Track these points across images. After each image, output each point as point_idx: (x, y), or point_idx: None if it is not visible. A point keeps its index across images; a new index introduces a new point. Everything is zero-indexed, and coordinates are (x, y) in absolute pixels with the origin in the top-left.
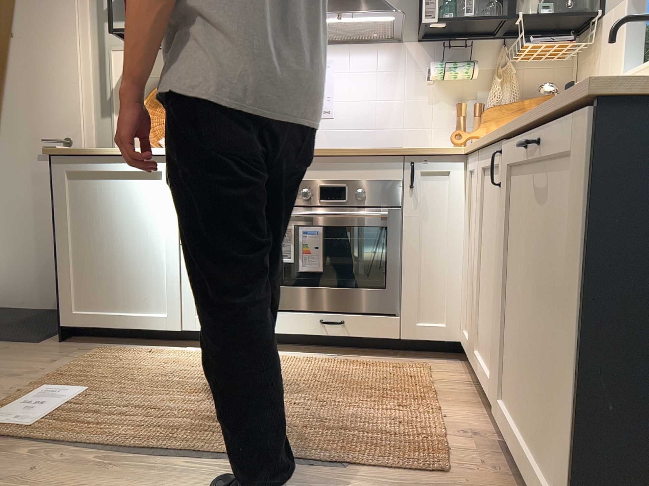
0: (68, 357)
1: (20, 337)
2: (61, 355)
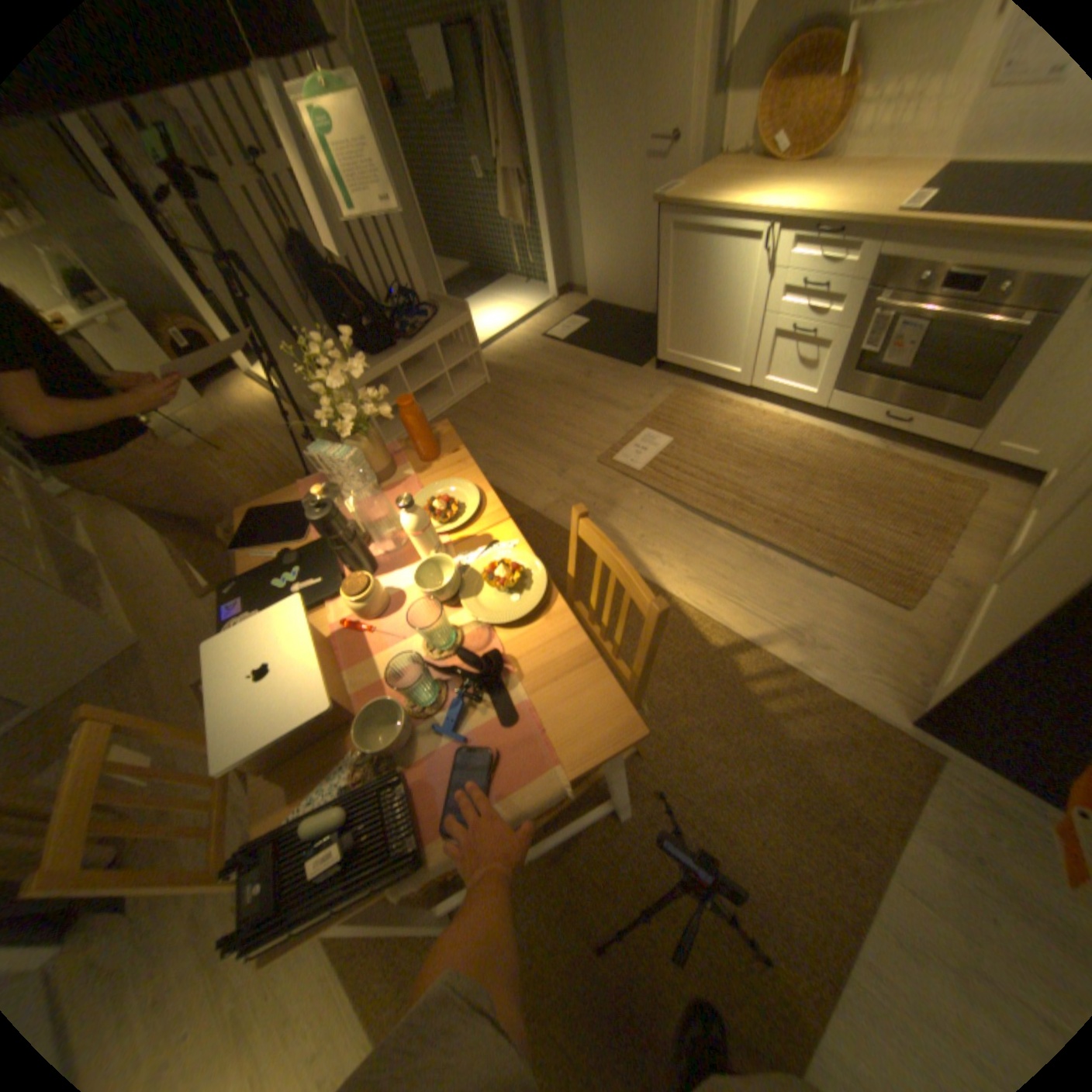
0: (660, 391)
1: (628, 356)
2: (655, 387)
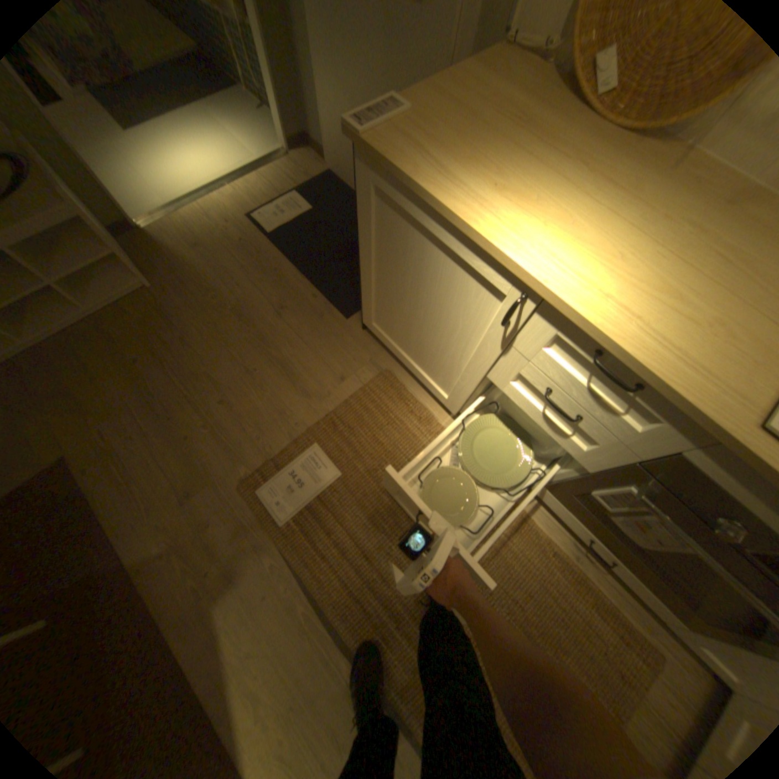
0: (358, 372)
1: (339, 292)
2: (354, 363)
